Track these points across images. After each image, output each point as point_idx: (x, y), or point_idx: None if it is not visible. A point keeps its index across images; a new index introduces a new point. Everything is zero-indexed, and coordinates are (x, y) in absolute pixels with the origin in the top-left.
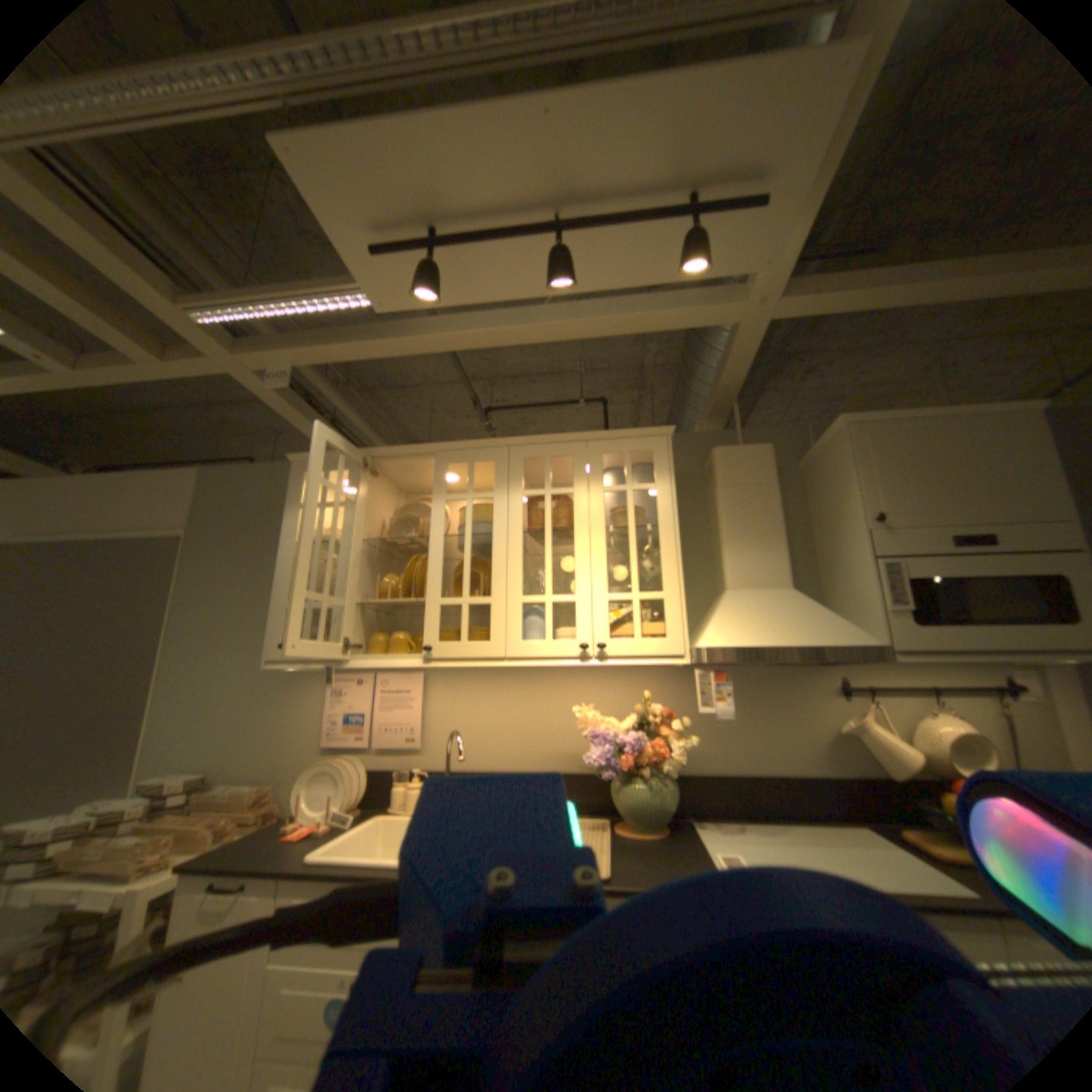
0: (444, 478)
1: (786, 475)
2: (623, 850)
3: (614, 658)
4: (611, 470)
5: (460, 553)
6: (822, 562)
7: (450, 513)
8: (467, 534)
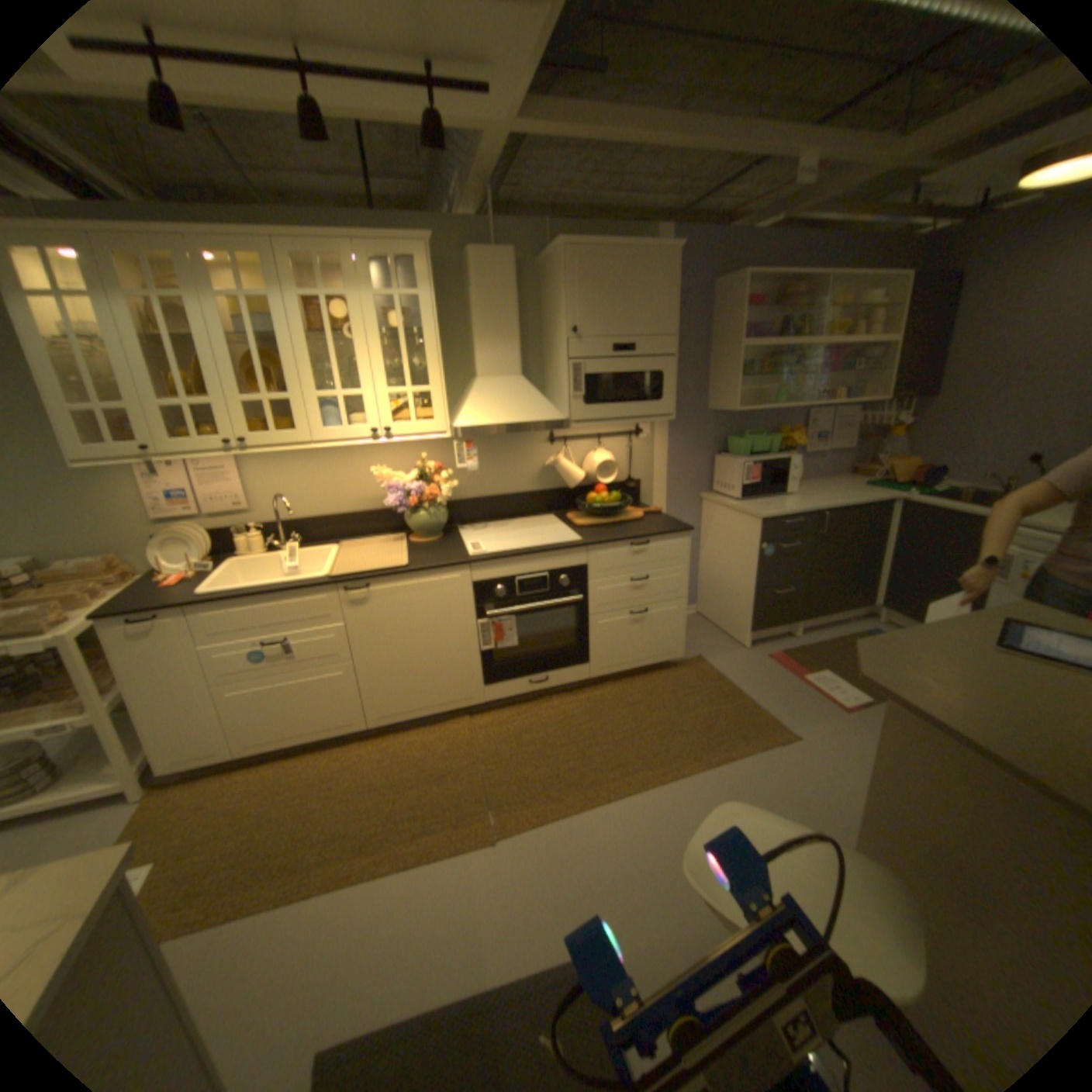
0: (197, 258)
1: (526, 272)
2: (415, 551)
3: (398, 438)
4: (378, 263)
5: (235, 338)
6: (545, 351)
7: (210, 292)
8: (244, 328)
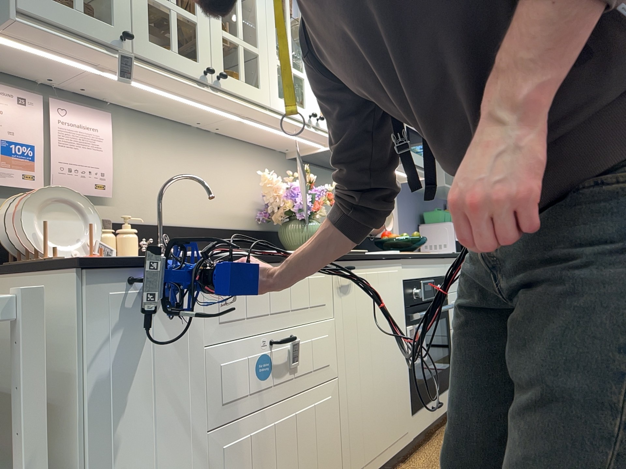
0: None
1: None
2: None
3: (320, 130)
4: None
5: None
6: None
7: None
8: None
